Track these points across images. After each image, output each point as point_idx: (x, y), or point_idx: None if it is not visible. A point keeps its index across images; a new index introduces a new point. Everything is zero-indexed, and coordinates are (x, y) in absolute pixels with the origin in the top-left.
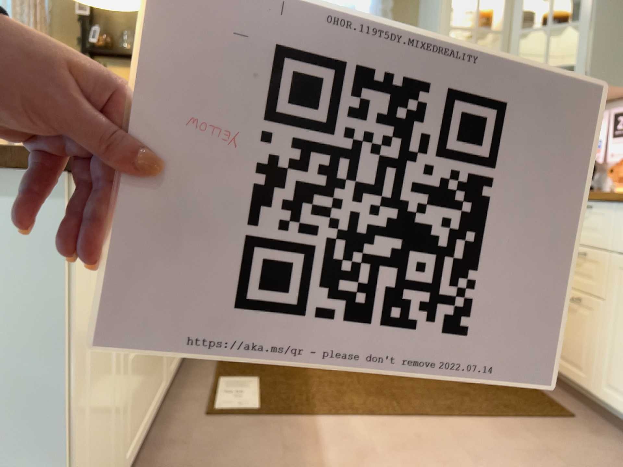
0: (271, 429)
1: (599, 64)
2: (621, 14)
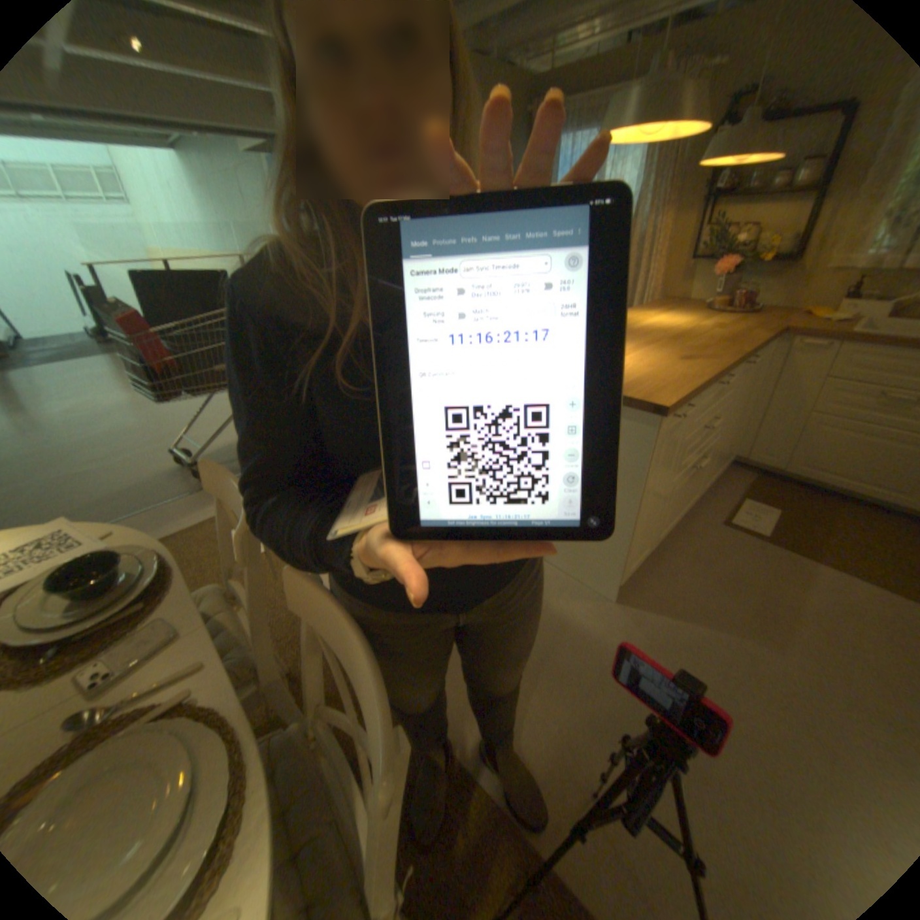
0: (774, 556)
1: None
2: None
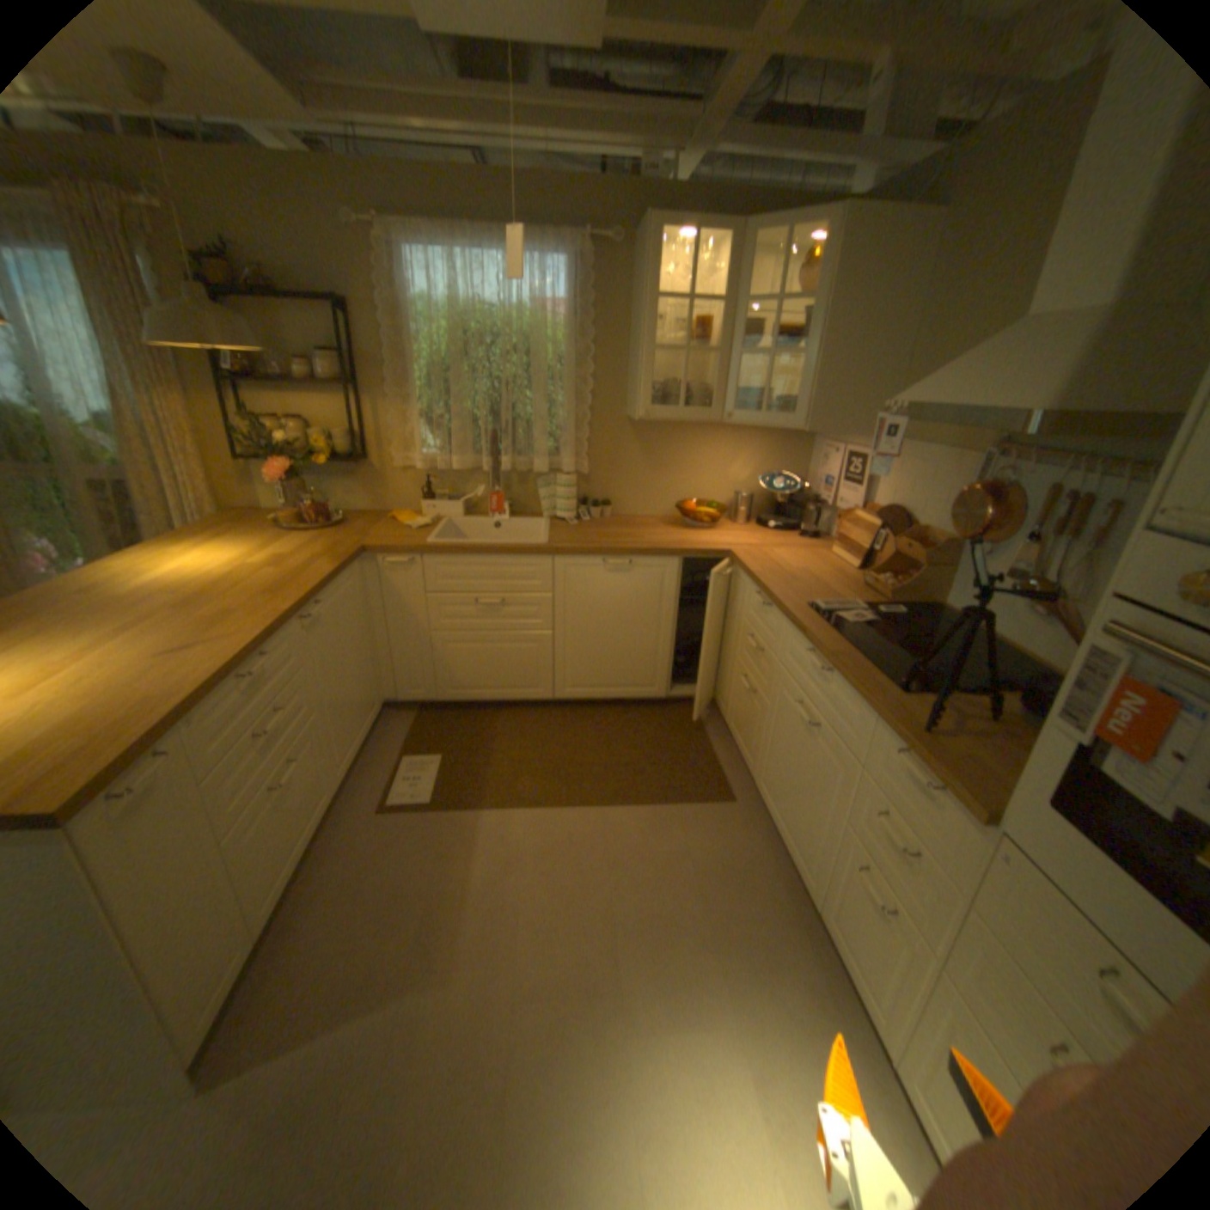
0: (434, 830)
1: (821, 410)
2: (854, 345)
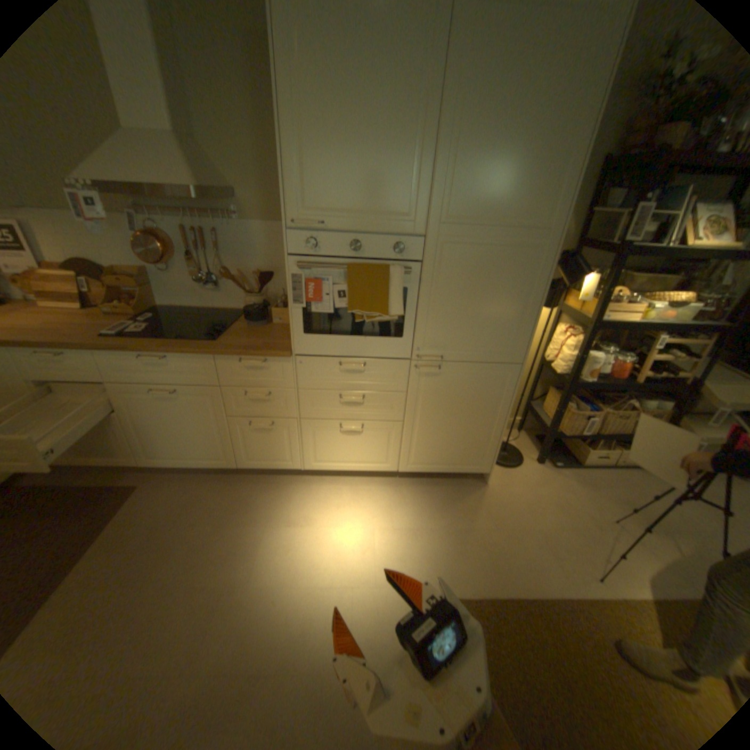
0: None
1: None
2: None
